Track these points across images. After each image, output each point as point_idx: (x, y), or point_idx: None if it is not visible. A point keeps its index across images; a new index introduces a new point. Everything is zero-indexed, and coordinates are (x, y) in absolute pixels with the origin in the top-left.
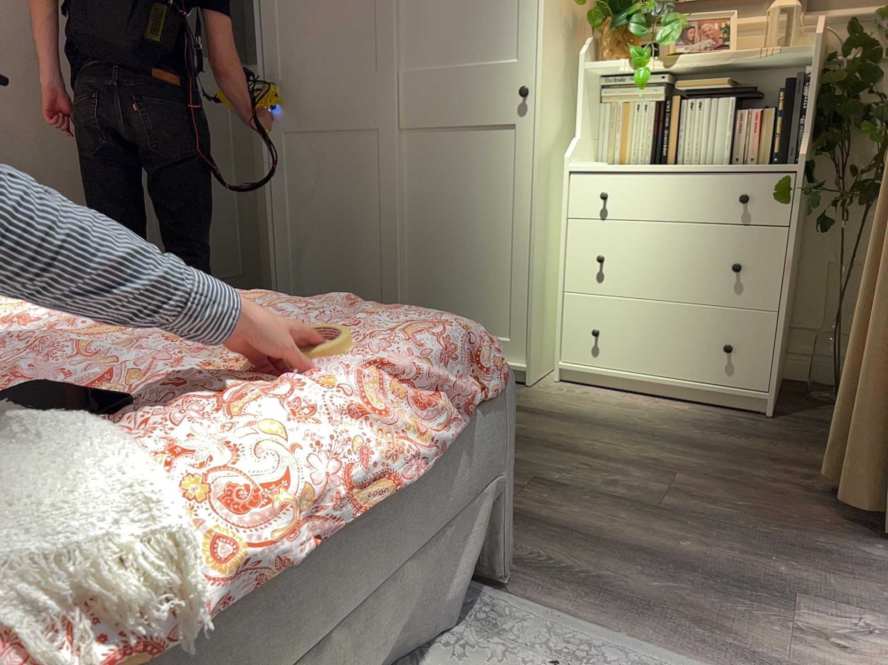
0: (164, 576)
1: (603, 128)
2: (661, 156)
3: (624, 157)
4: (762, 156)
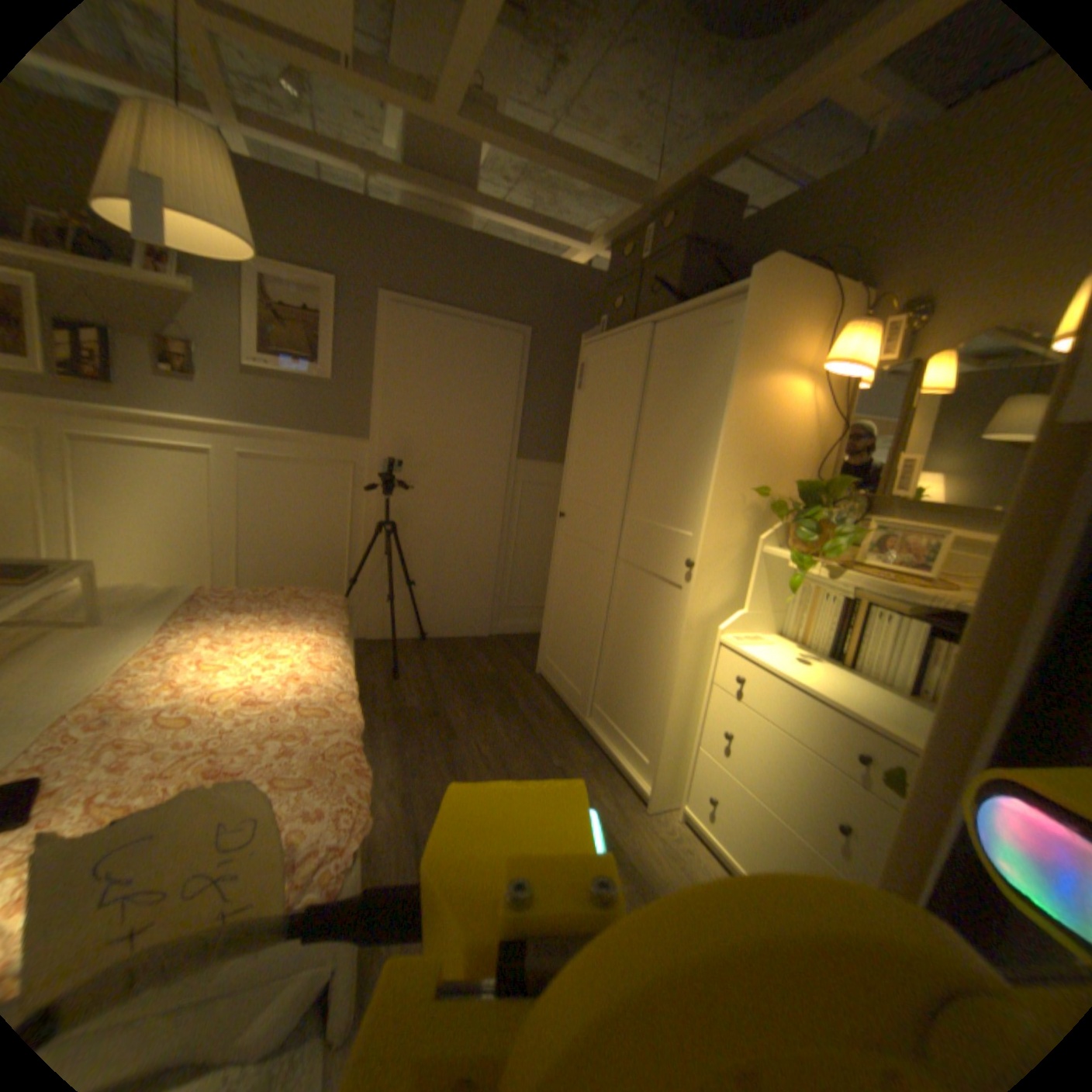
0: None
1: (792, 602)
2: (840, 652)
3: (807, 637)
4: None
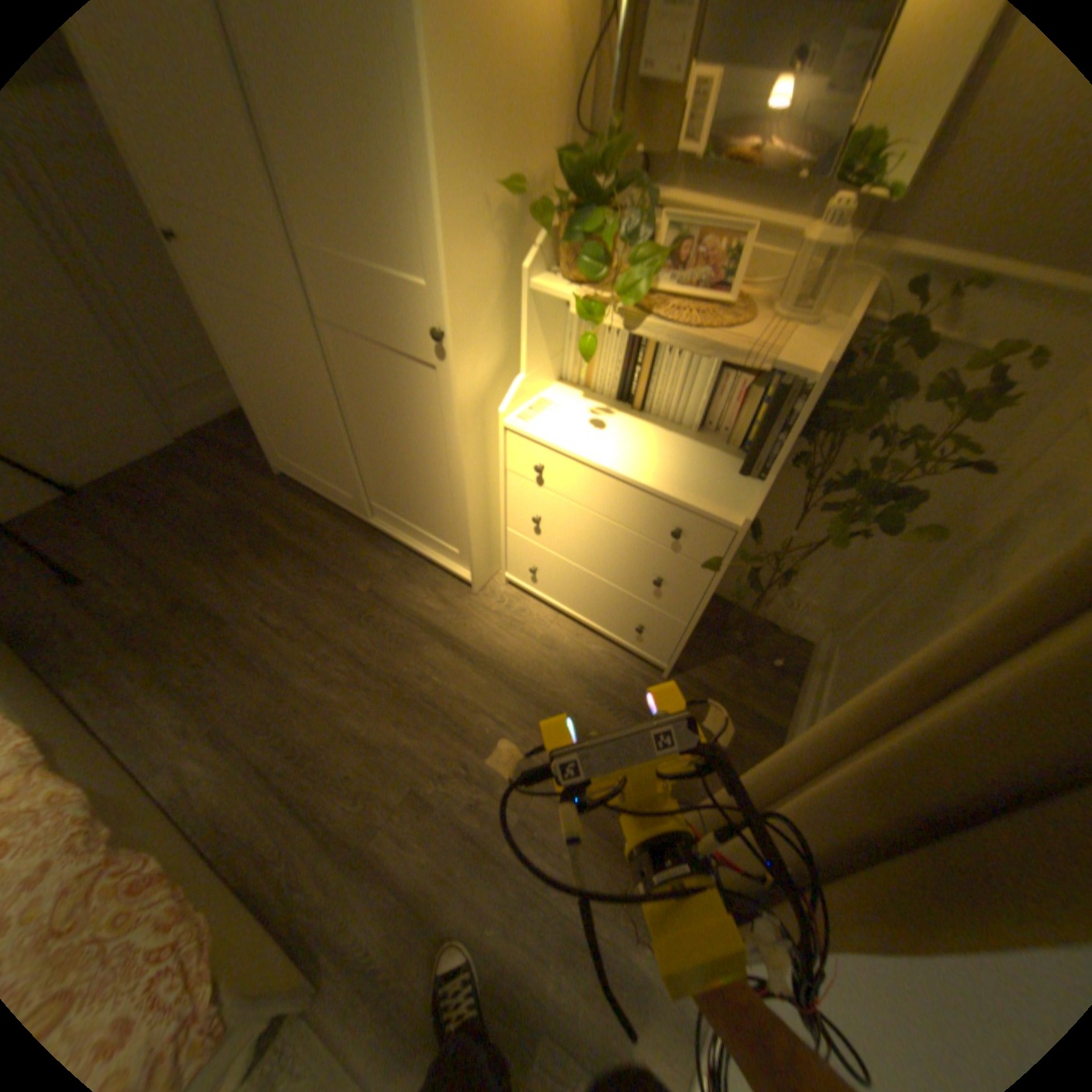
0: None
1: (569, 339)
2: (628, 394)
3: (591, 380)
4: (735, 436)
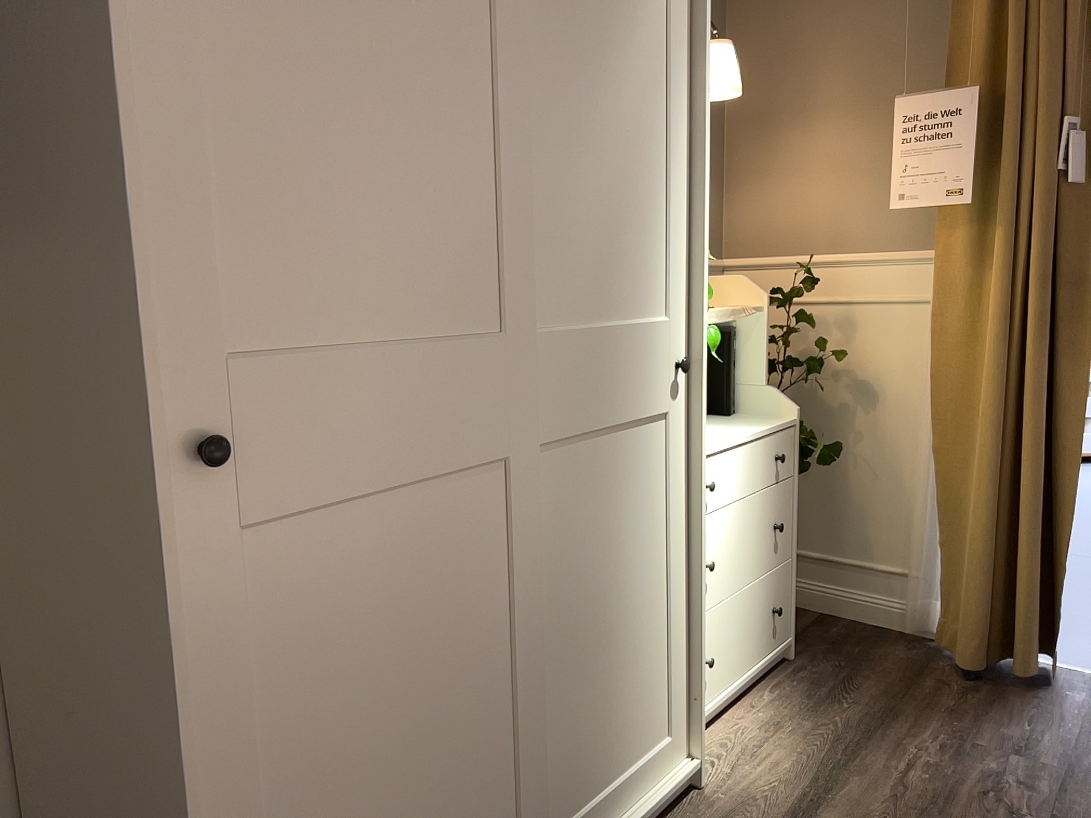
0: None
1: None
2: None
3: None
4: None
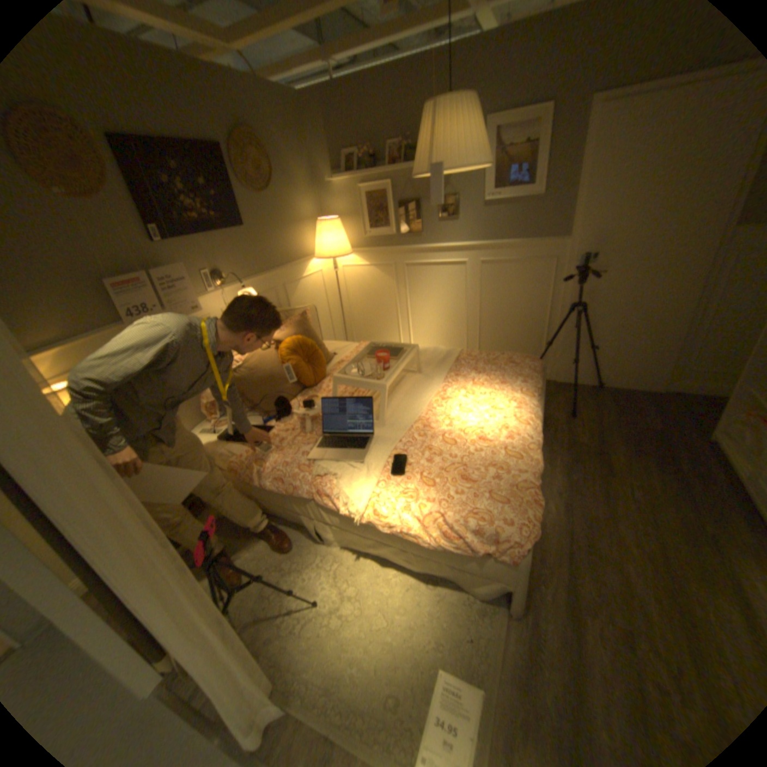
0: (366, 512)
1: None
2: None
3: None
4: None
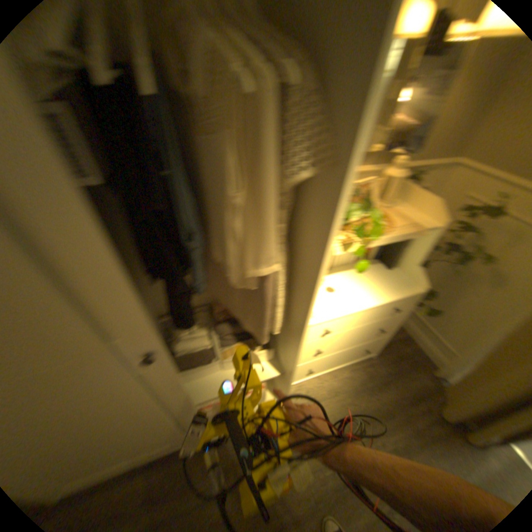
0: None
1: None
2: None
3: None
4: (369, 256)
